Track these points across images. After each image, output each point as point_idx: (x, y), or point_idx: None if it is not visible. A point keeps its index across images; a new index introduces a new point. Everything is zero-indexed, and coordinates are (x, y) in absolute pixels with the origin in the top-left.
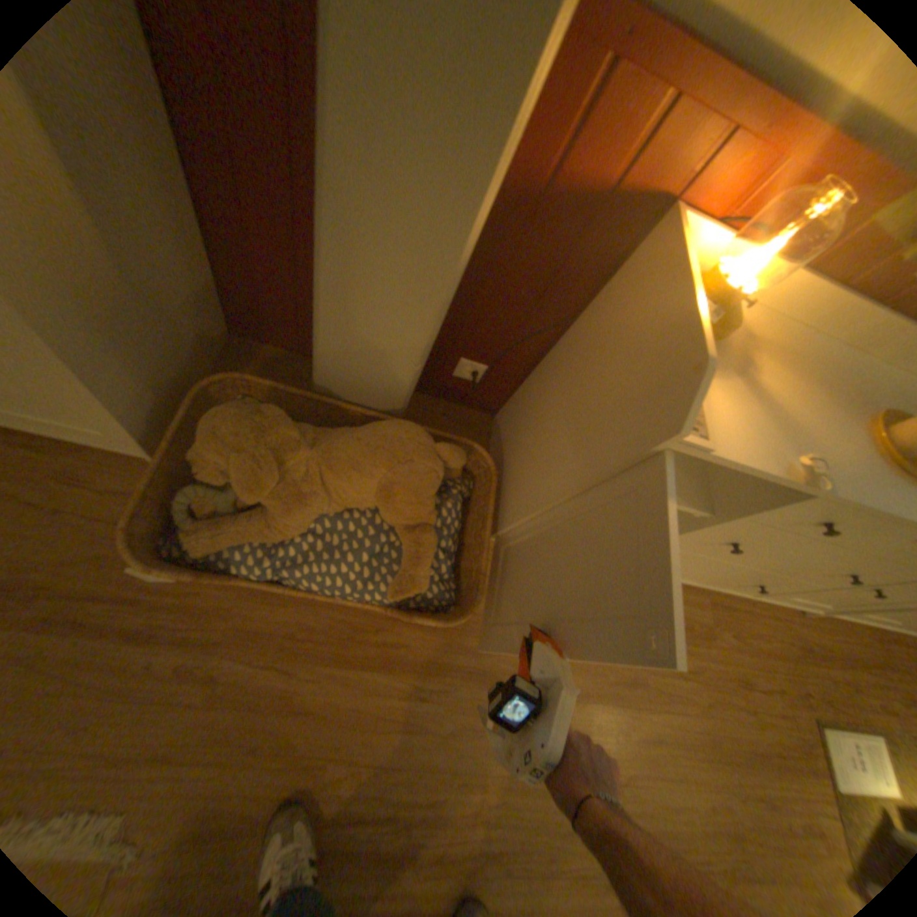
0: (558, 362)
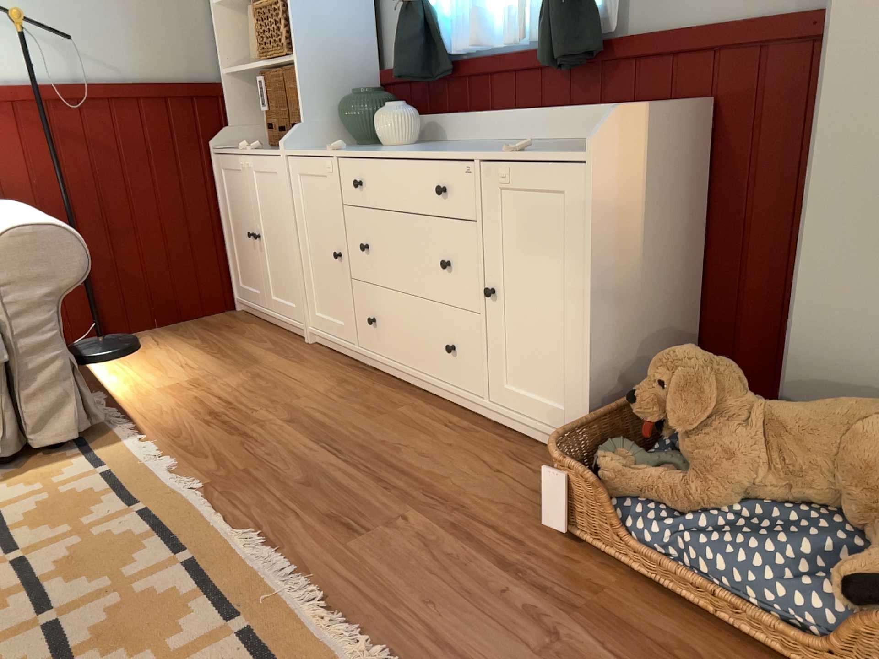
0: None
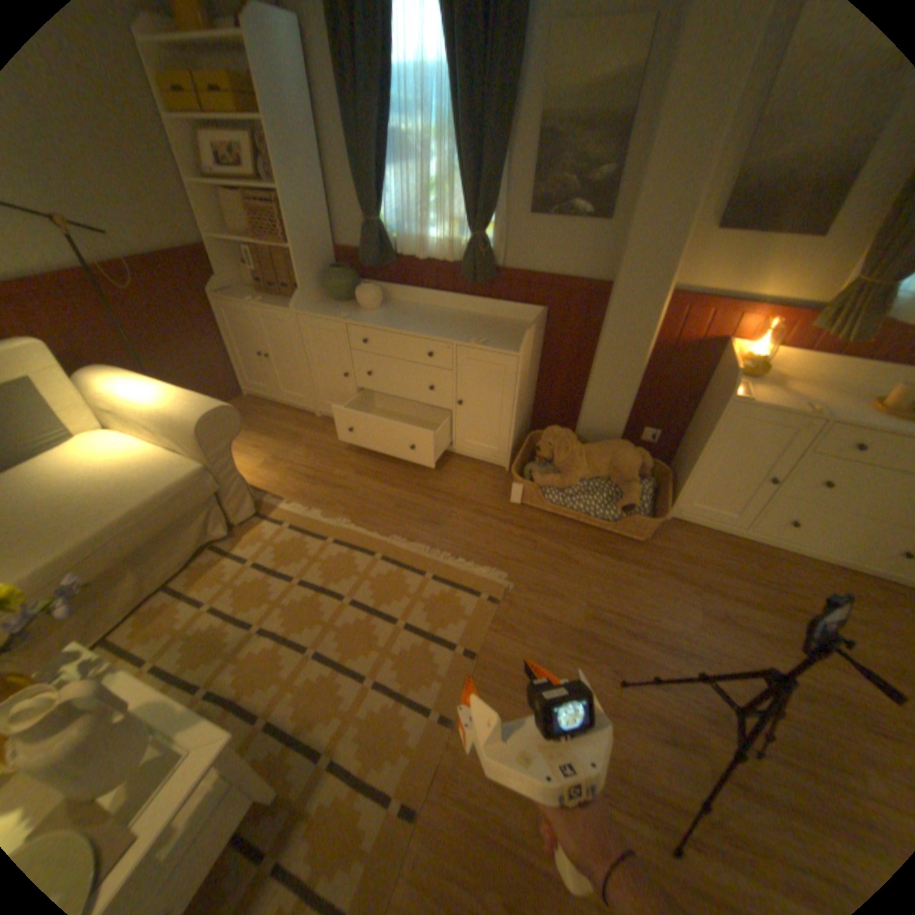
0: (697, 415)
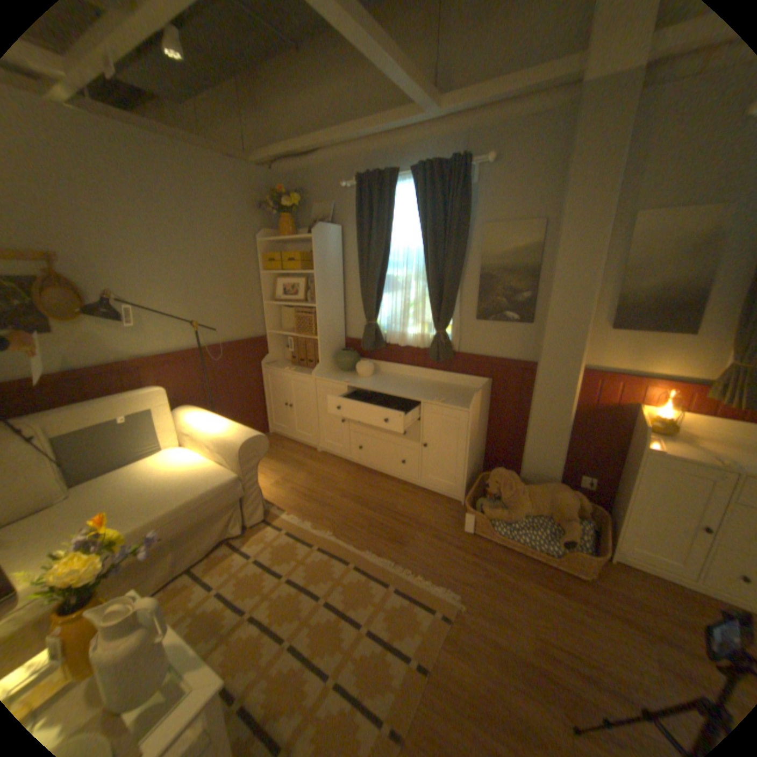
0: (626, 467)
